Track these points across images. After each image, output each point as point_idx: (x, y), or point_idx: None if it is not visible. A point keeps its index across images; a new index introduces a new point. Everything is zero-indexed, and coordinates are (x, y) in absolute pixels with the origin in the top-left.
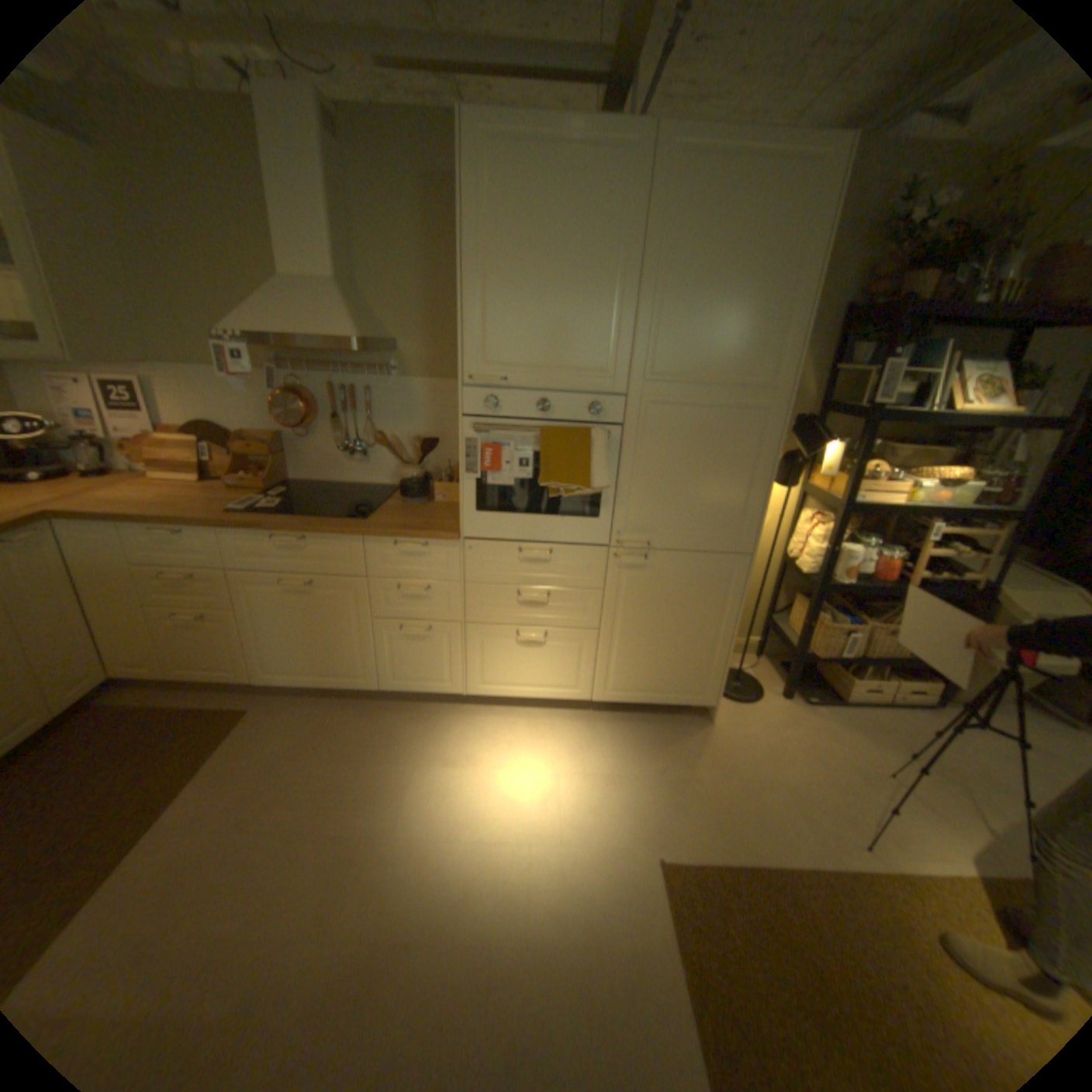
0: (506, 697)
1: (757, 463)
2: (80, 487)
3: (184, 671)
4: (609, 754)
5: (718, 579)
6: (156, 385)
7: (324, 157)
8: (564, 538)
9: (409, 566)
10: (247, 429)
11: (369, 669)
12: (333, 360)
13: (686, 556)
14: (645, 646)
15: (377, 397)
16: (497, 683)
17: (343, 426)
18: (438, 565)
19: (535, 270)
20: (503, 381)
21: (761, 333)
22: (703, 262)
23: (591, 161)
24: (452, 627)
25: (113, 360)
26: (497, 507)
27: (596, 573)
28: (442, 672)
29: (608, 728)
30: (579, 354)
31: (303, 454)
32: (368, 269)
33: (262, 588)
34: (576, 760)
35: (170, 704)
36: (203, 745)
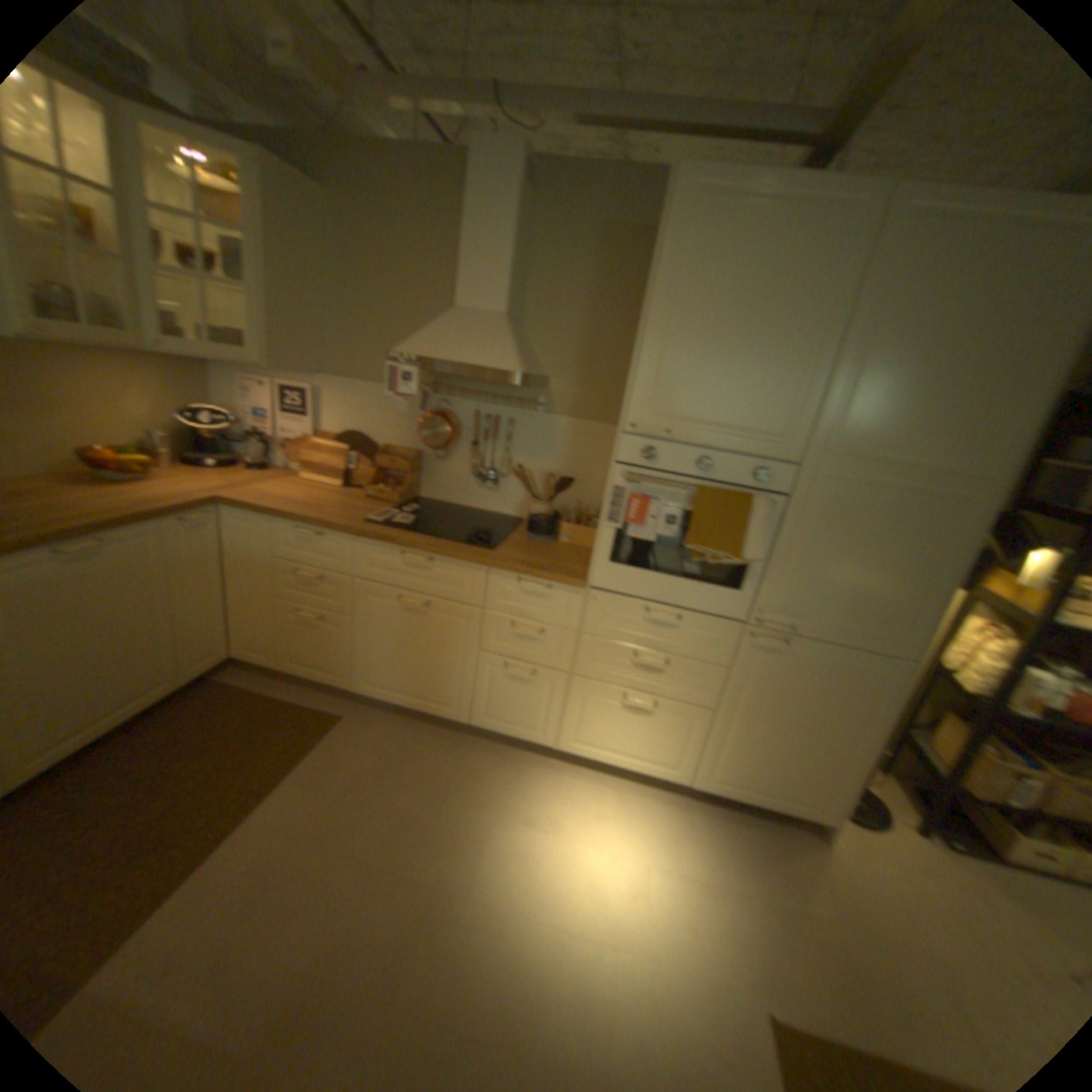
0: (597, 761)
1: (945, 560)
2: (241, 476)
3: (292, 665)
4: (706, 856)
5: (870, 683)
6: (321, 394)
7: (519, 201)
8: (697, 605)
9: (525, 604)
10: (391, 443)
11: (462, 700)
12: (482, 389)
13: (835, 649)
14: (766, 740)
15: (517, 429)
16: (591, 744)
17: (478, 453)
18: (556, 609)
19: (724, 324)
20: (665, 432)
21: (979, 415)
22: (921, 332)
23: (809, 218)
24: (556, 674)
25: (291, 367)
26: (626, 559)
27: (725, 649)
28: (535, 720)
29: (705, 823)
30: (754, 414)
31: (436, 474)
32: (535, 307)
33: (380, 600)
34: (669, 853)
35: (273, 694)
36: (297, 743)
